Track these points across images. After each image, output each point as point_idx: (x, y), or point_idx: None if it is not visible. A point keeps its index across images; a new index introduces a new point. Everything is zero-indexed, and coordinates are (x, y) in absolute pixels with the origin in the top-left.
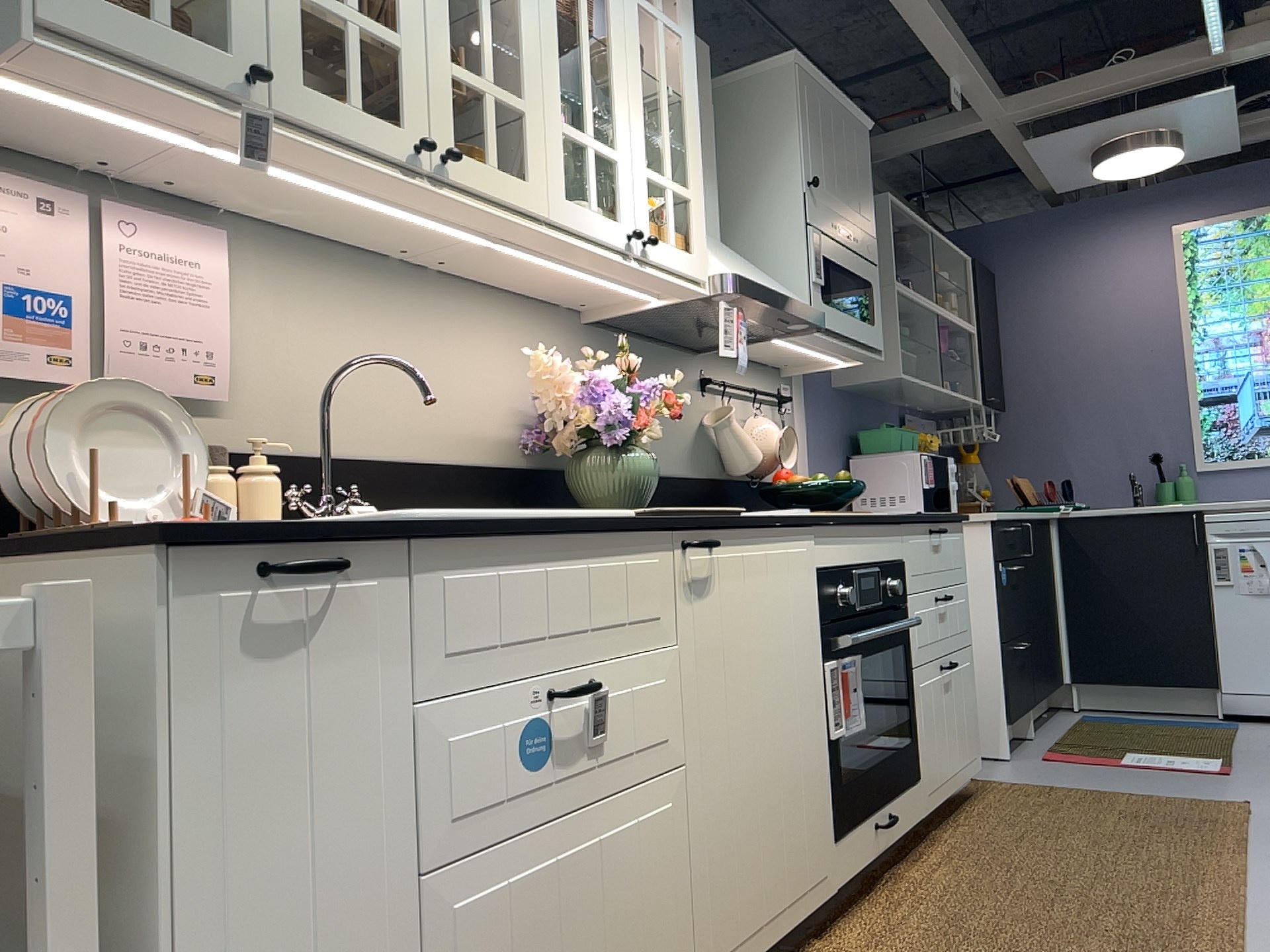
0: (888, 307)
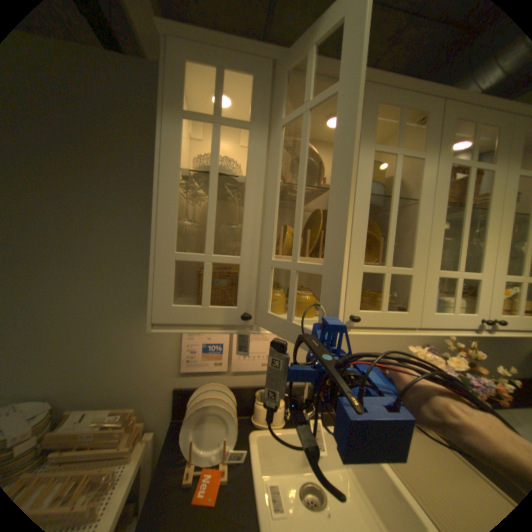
0: None
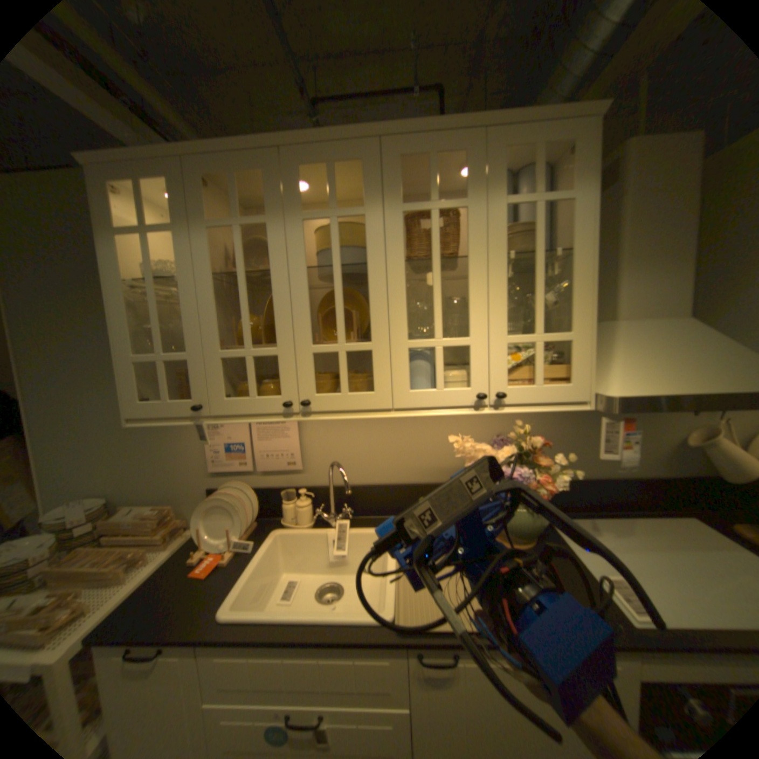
0: None
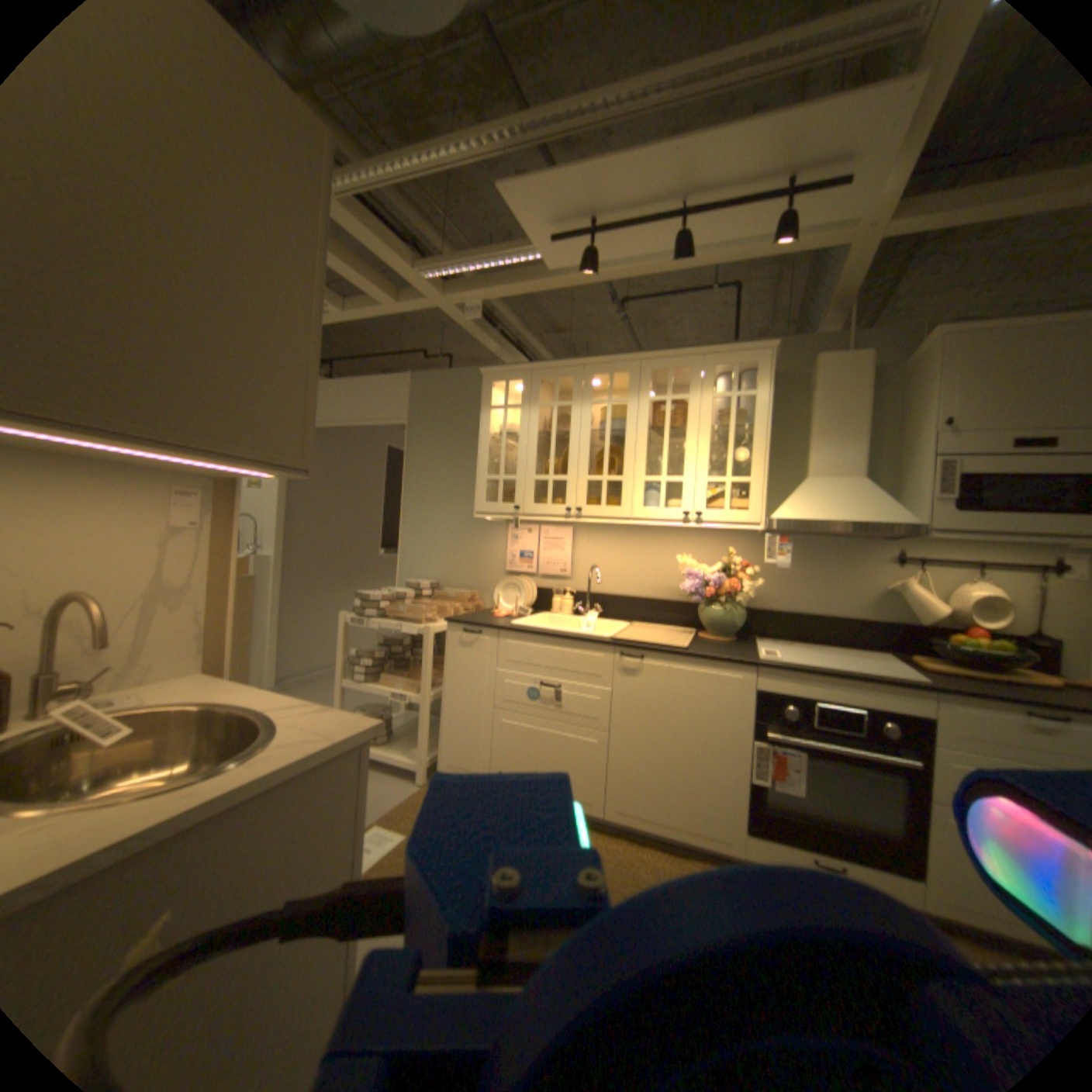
0: None
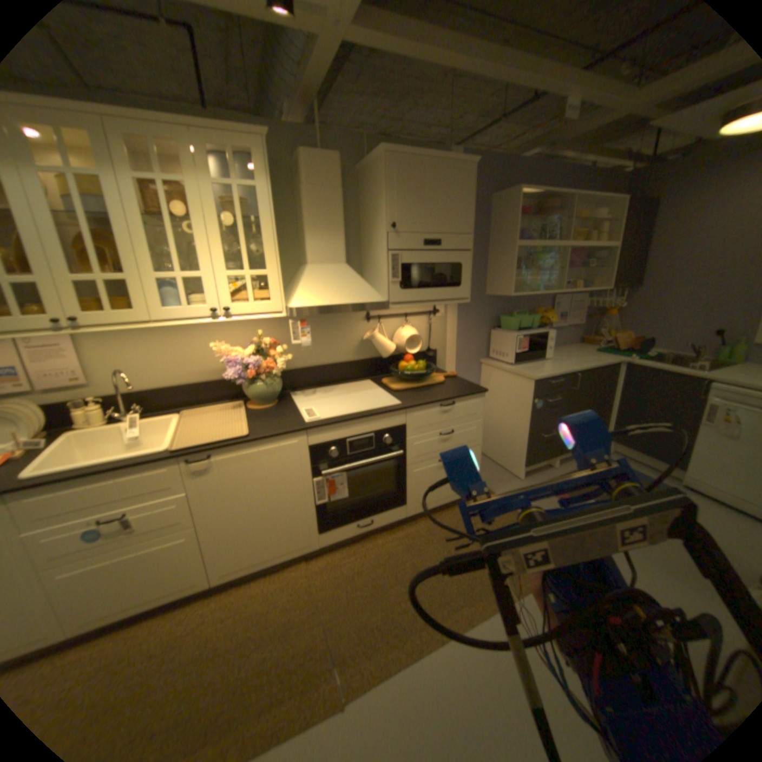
0: (511, 256)
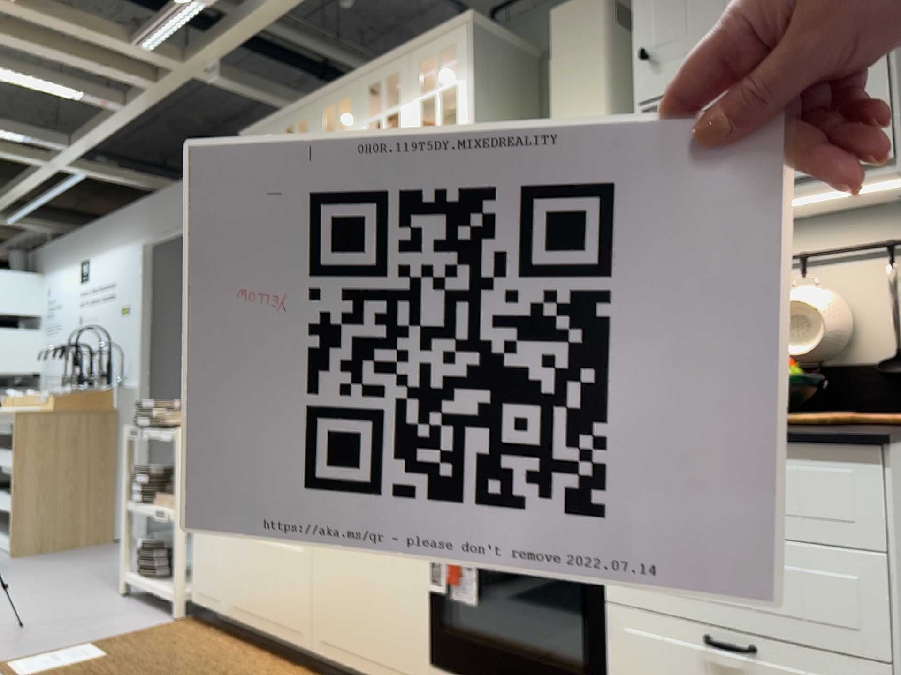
0: None
